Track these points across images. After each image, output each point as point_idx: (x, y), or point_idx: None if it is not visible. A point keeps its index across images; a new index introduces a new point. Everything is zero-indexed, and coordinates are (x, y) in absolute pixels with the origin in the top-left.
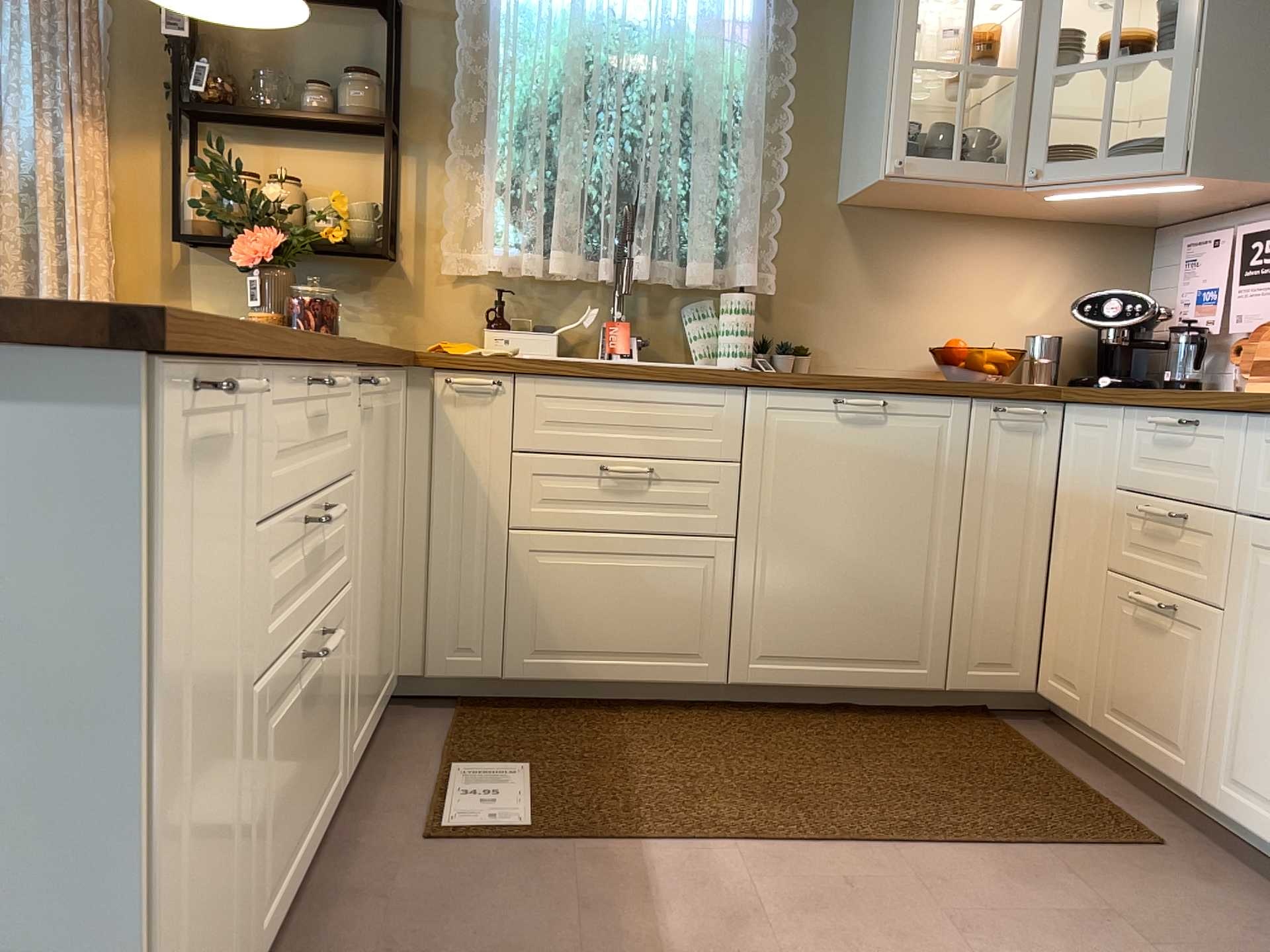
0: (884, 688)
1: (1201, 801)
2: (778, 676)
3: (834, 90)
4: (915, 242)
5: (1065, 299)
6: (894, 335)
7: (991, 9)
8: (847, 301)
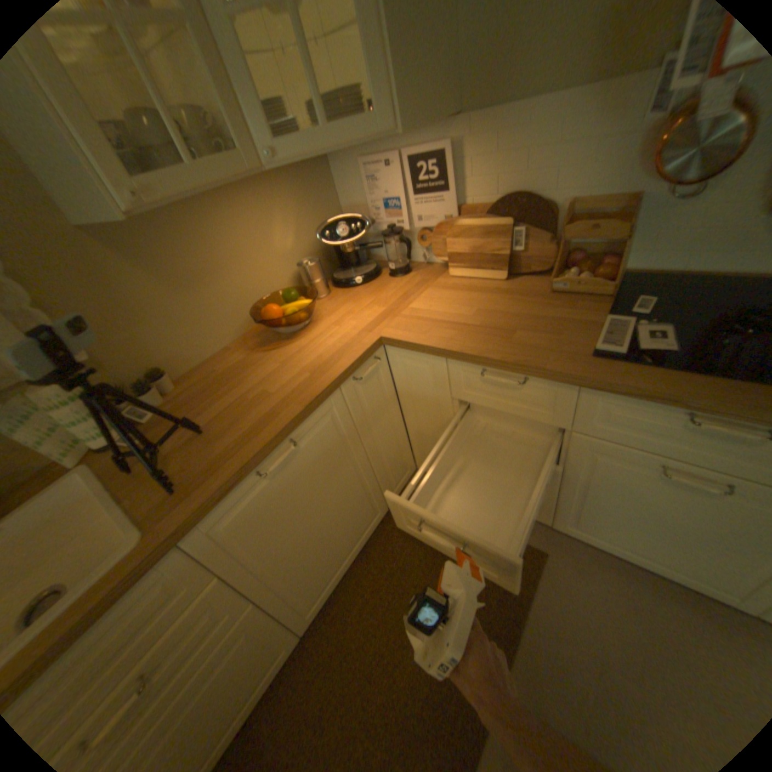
0: (367, 541)
1: (551, 526)
2: (322, 602)
3: None
4: (179, 232)
5: (300, 225)
6: (214, 314)
7: None
8: (159, 313)
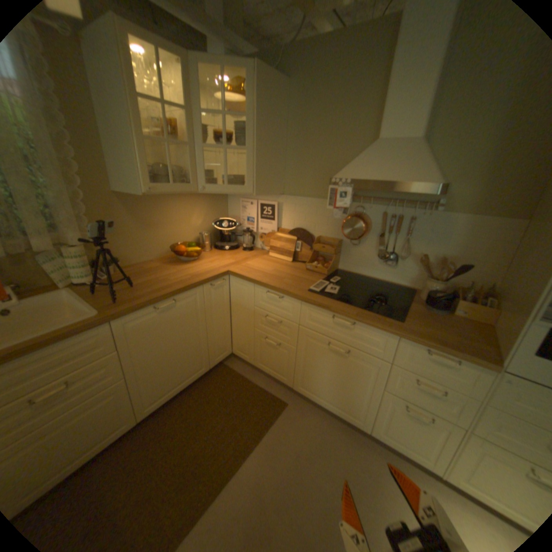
0: (192, 383)
1: (292, 388)
2: (156, 407)
3: (91, 133)
4: (151, 205)
5: (206, 217)
6: (152, 243)
7: (166, 106)
8: (128, 234)
